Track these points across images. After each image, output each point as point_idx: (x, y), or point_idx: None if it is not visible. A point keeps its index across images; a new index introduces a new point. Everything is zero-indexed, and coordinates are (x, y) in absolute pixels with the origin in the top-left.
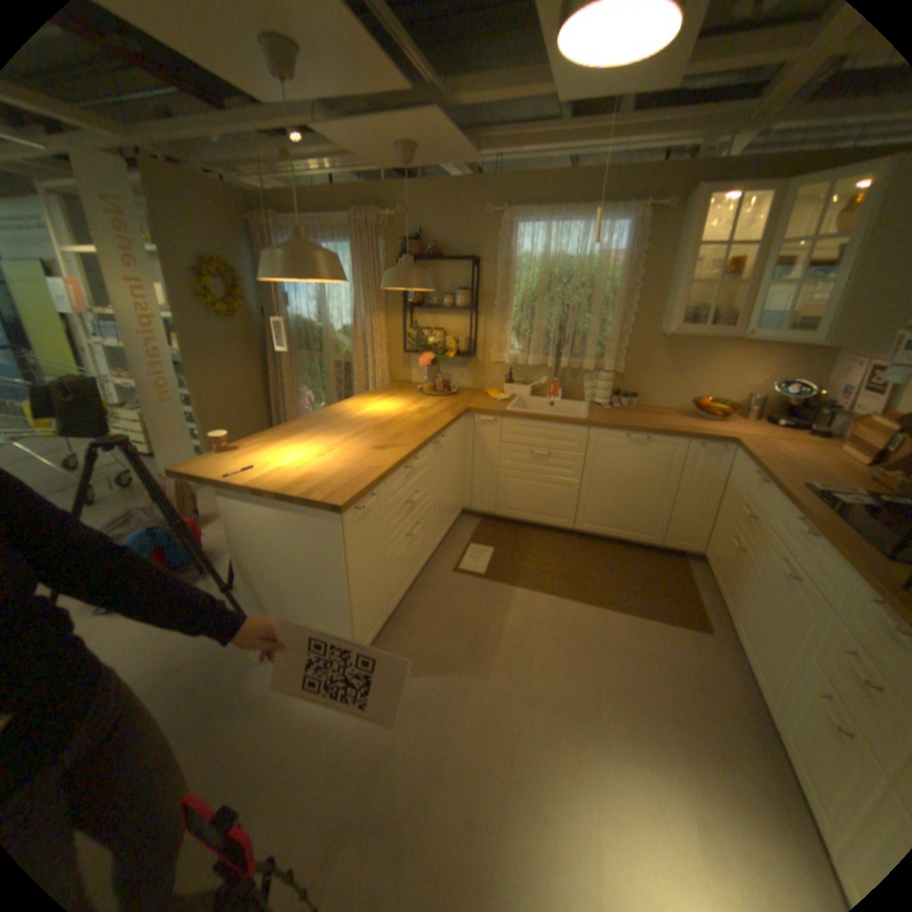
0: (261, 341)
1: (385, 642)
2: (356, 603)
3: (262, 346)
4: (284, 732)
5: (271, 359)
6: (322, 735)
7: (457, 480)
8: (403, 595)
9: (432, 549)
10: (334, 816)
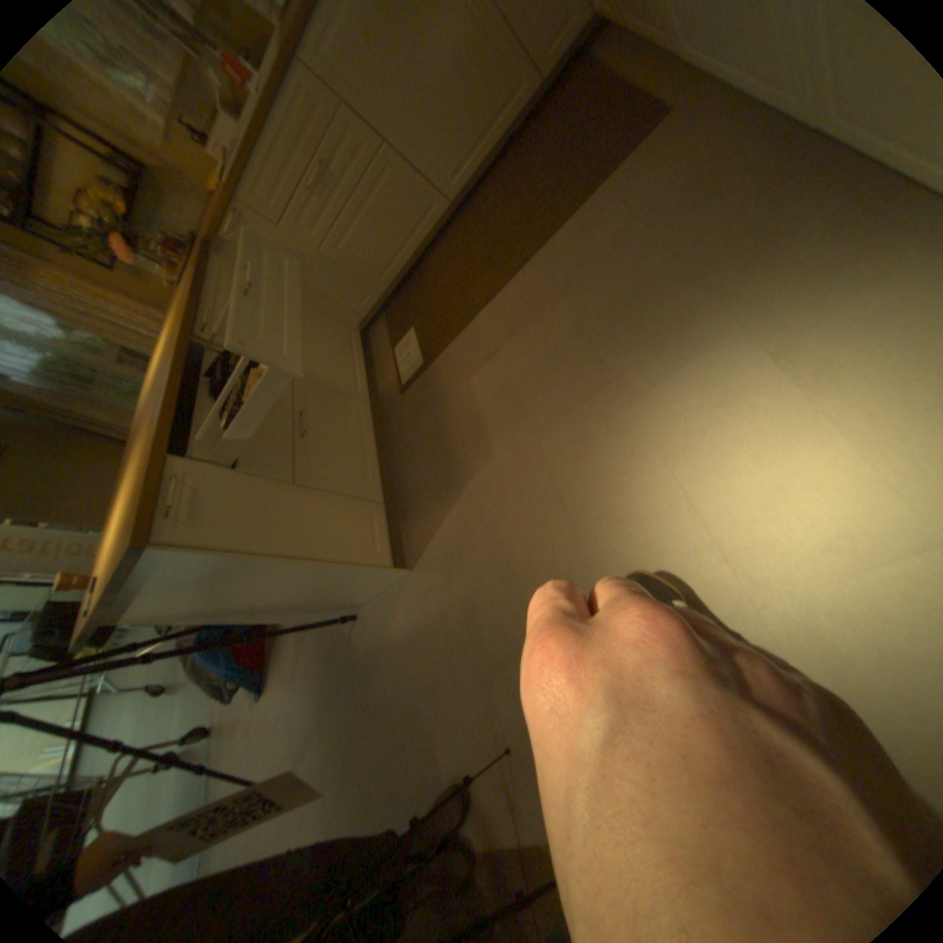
0: (66, 425)
1: (406, 516)
2: (315, 548)
3: (75, 427)
4: (402, 657)
5: (94, 427)
6: (423, 633)
7: (308, 316)
8: (379, 468)
9: (366, 400)
10: (473, 679)
